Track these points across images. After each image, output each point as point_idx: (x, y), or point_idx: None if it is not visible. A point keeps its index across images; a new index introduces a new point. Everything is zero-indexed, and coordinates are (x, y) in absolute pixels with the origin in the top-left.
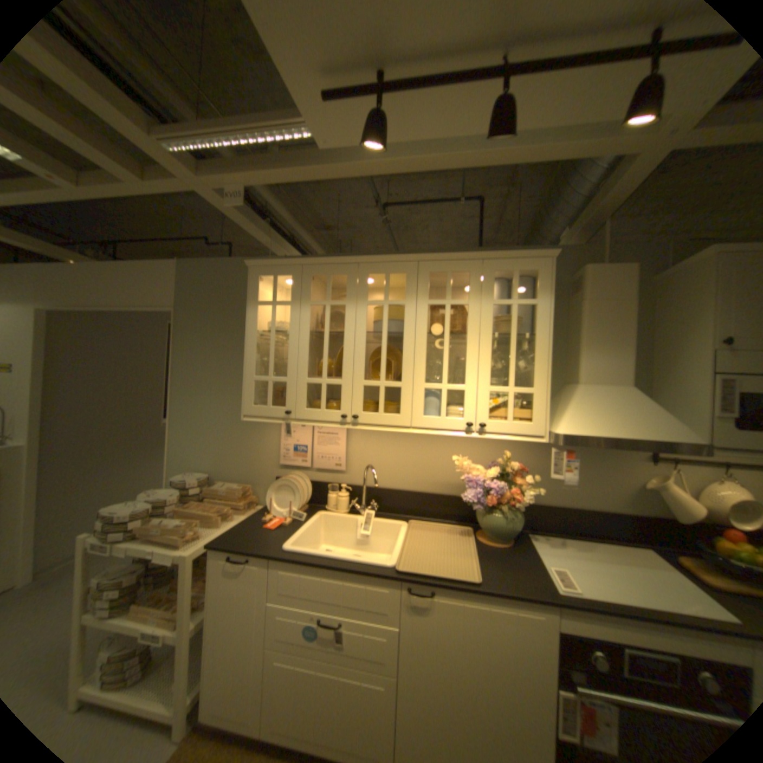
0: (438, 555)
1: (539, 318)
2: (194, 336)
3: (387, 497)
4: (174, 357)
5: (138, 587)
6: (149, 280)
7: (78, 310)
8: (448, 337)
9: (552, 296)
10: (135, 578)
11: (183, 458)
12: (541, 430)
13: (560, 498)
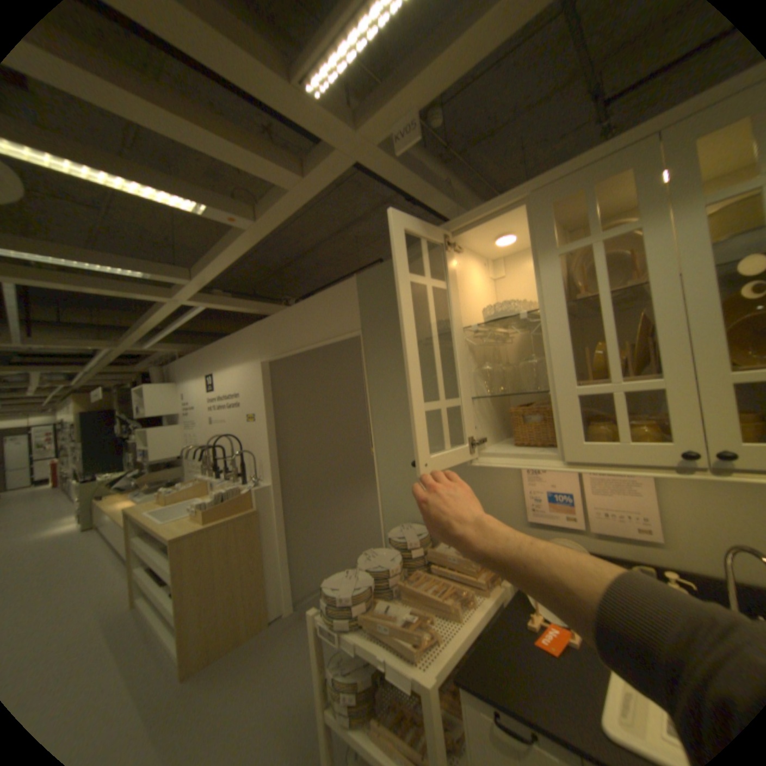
0: None
1: None
2: (385, 357)
3: None
4: (369, 386)
5: (374, 690)
6: (335, 307)
7: (290, 357)
8: None
9: None
10: (370, 680)
11: (397, 505)
12: None
13: None
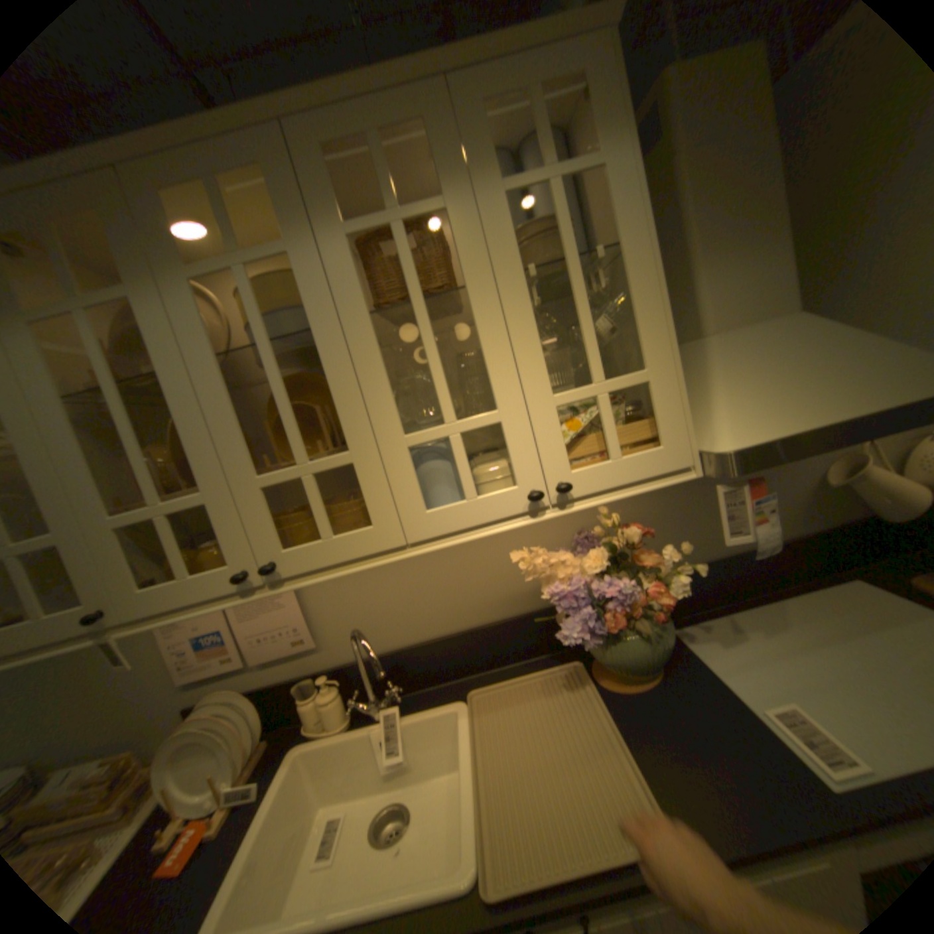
0: (552, 778)
1: (619, 196)
2: None
3: (413, 661)
4: None
5: None
6: None
7: None
8: (422, 305)
9: (632, 131)
10: None
11: None
12: (684, 455)
13: (701, 548)
